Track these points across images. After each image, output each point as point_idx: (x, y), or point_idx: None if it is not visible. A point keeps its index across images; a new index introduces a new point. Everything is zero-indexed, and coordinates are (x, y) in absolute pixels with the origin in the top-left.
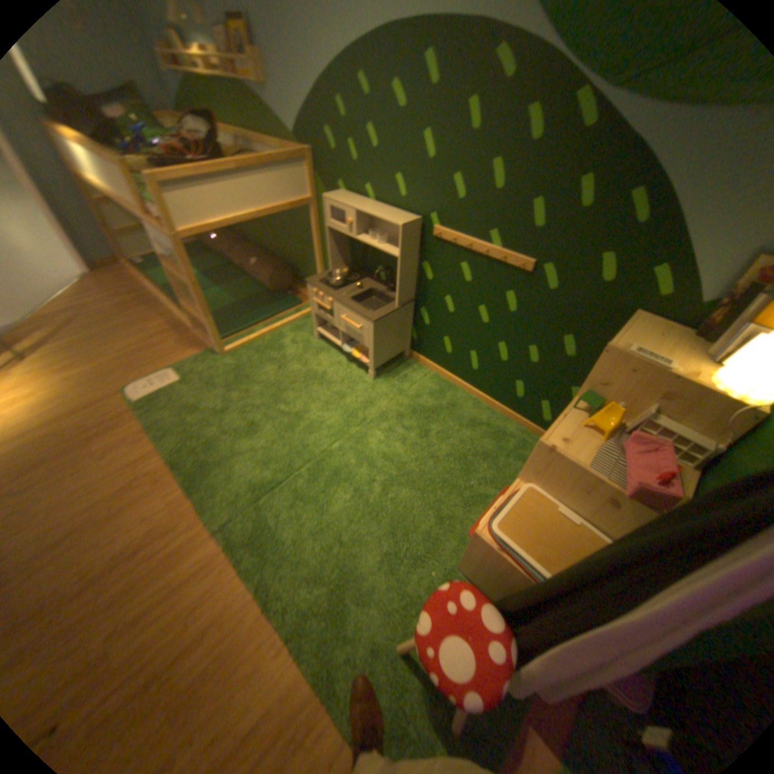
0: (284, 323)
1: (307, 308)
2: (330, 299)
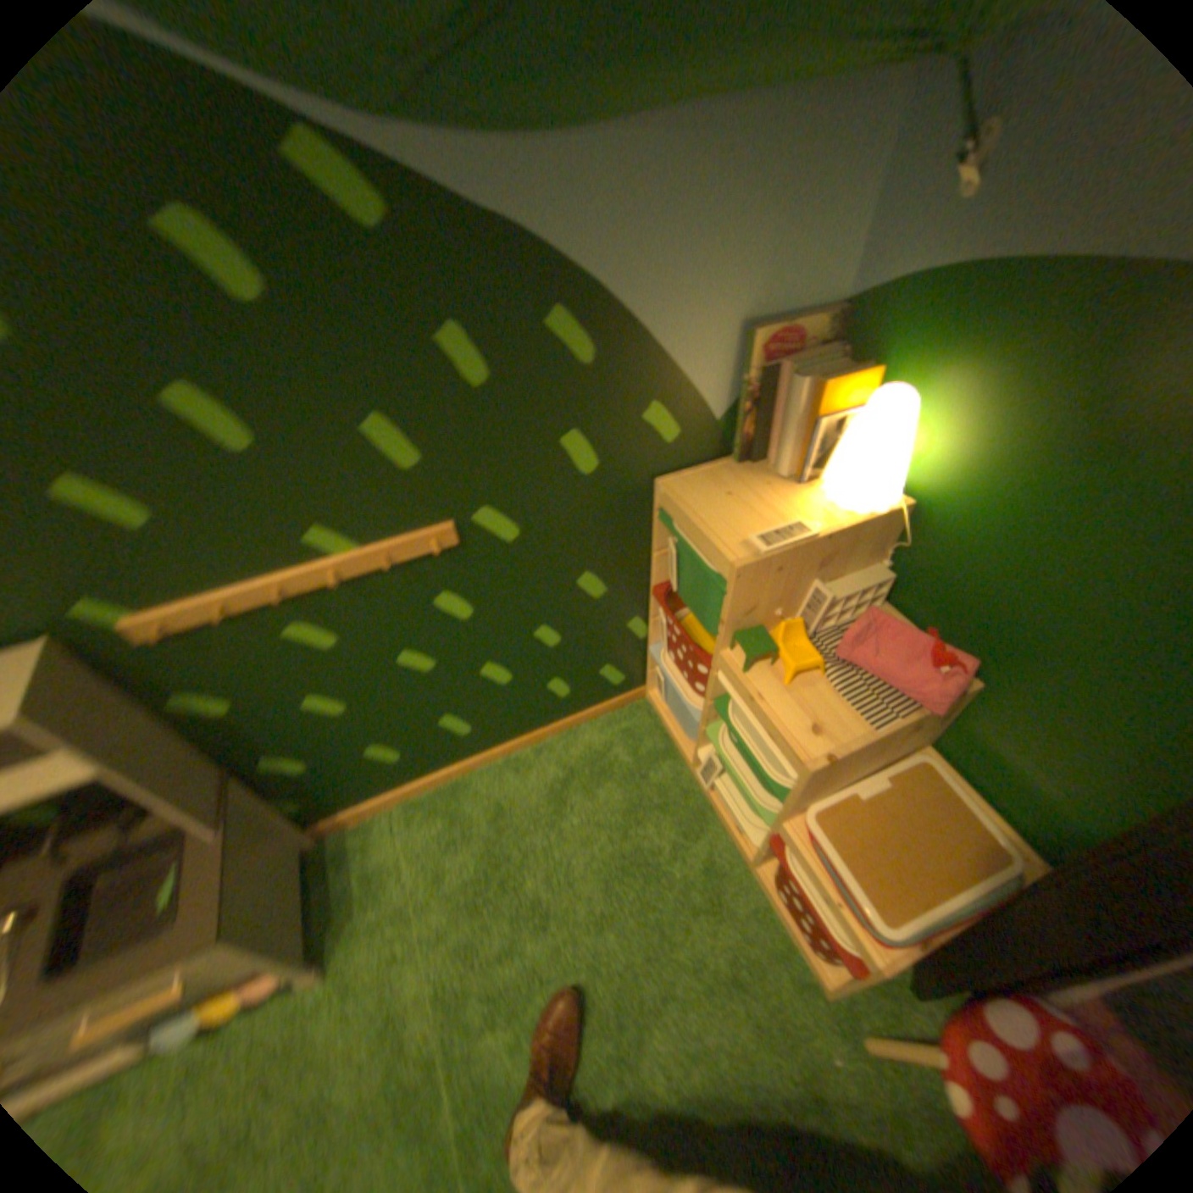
0: None
1: None
2: None
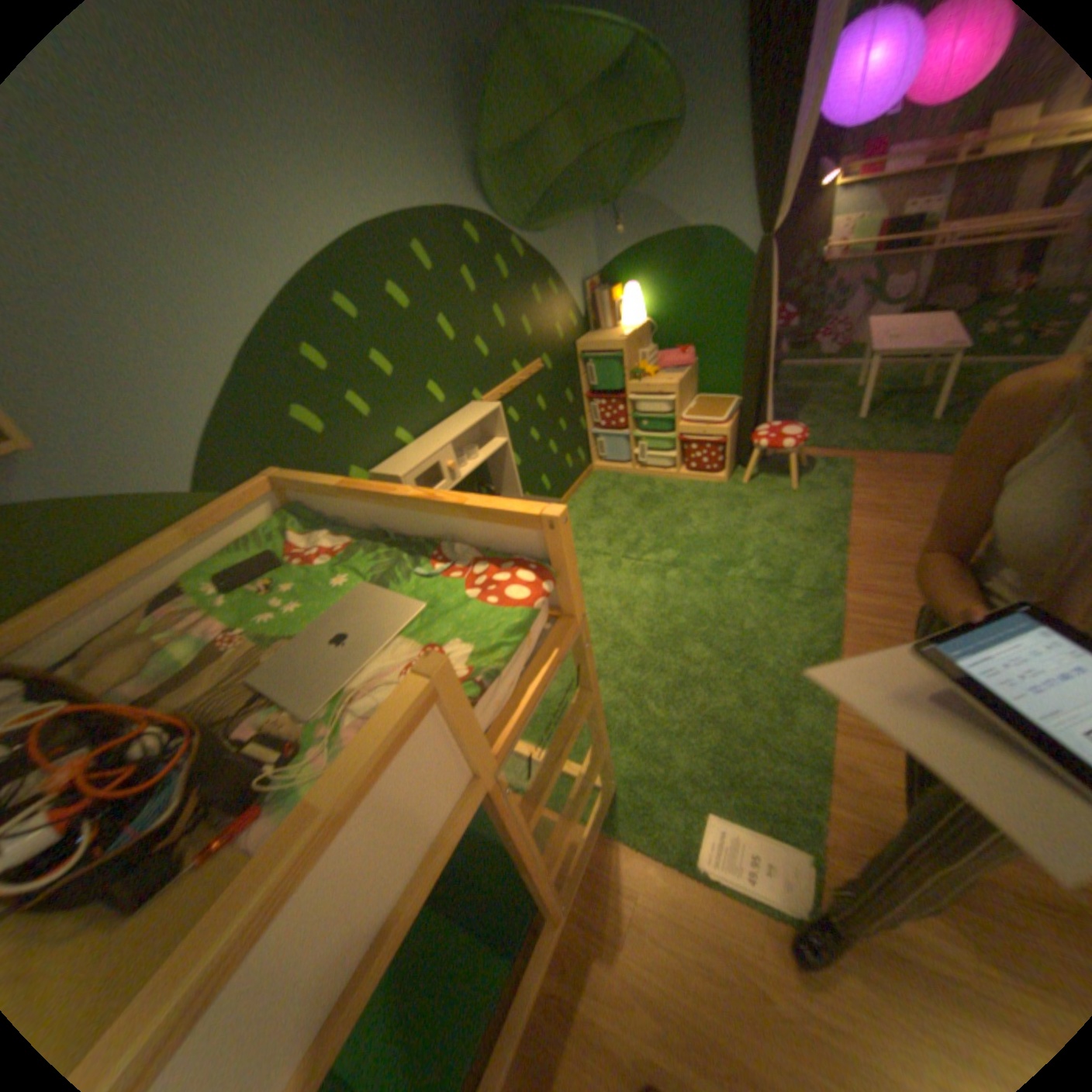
0: None
1: None
2: None
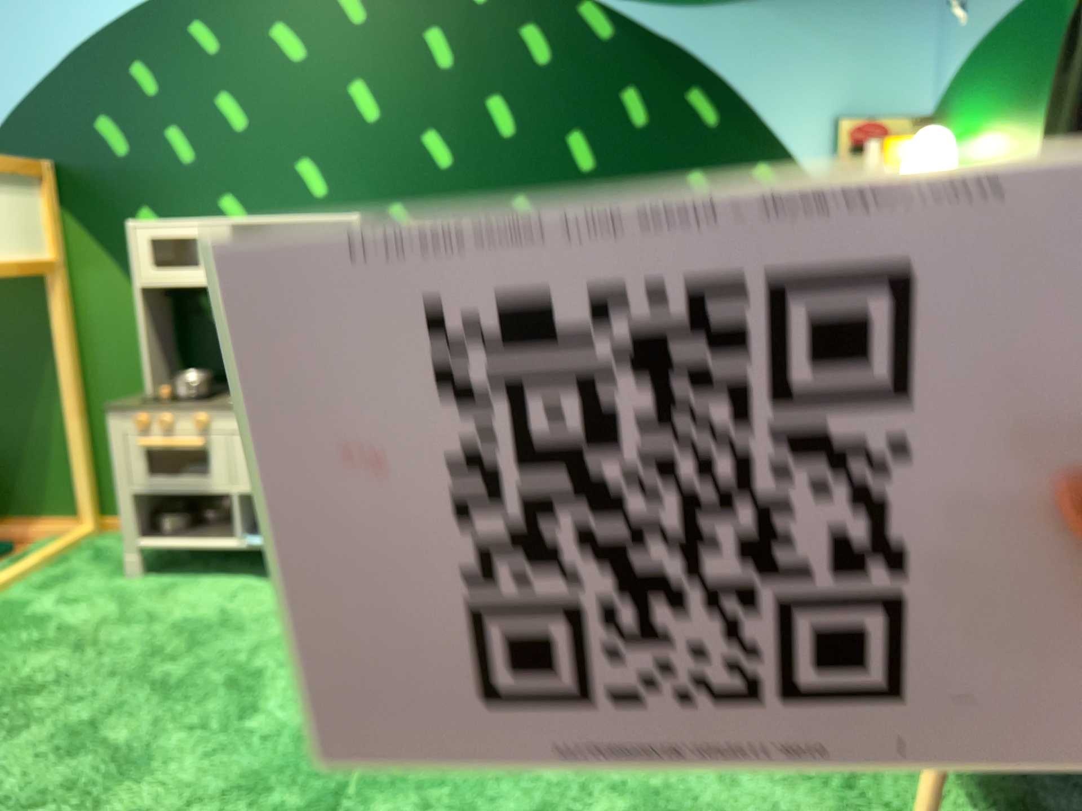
0: (0, 580)
1: (36, 549)
2: (200, 416)
